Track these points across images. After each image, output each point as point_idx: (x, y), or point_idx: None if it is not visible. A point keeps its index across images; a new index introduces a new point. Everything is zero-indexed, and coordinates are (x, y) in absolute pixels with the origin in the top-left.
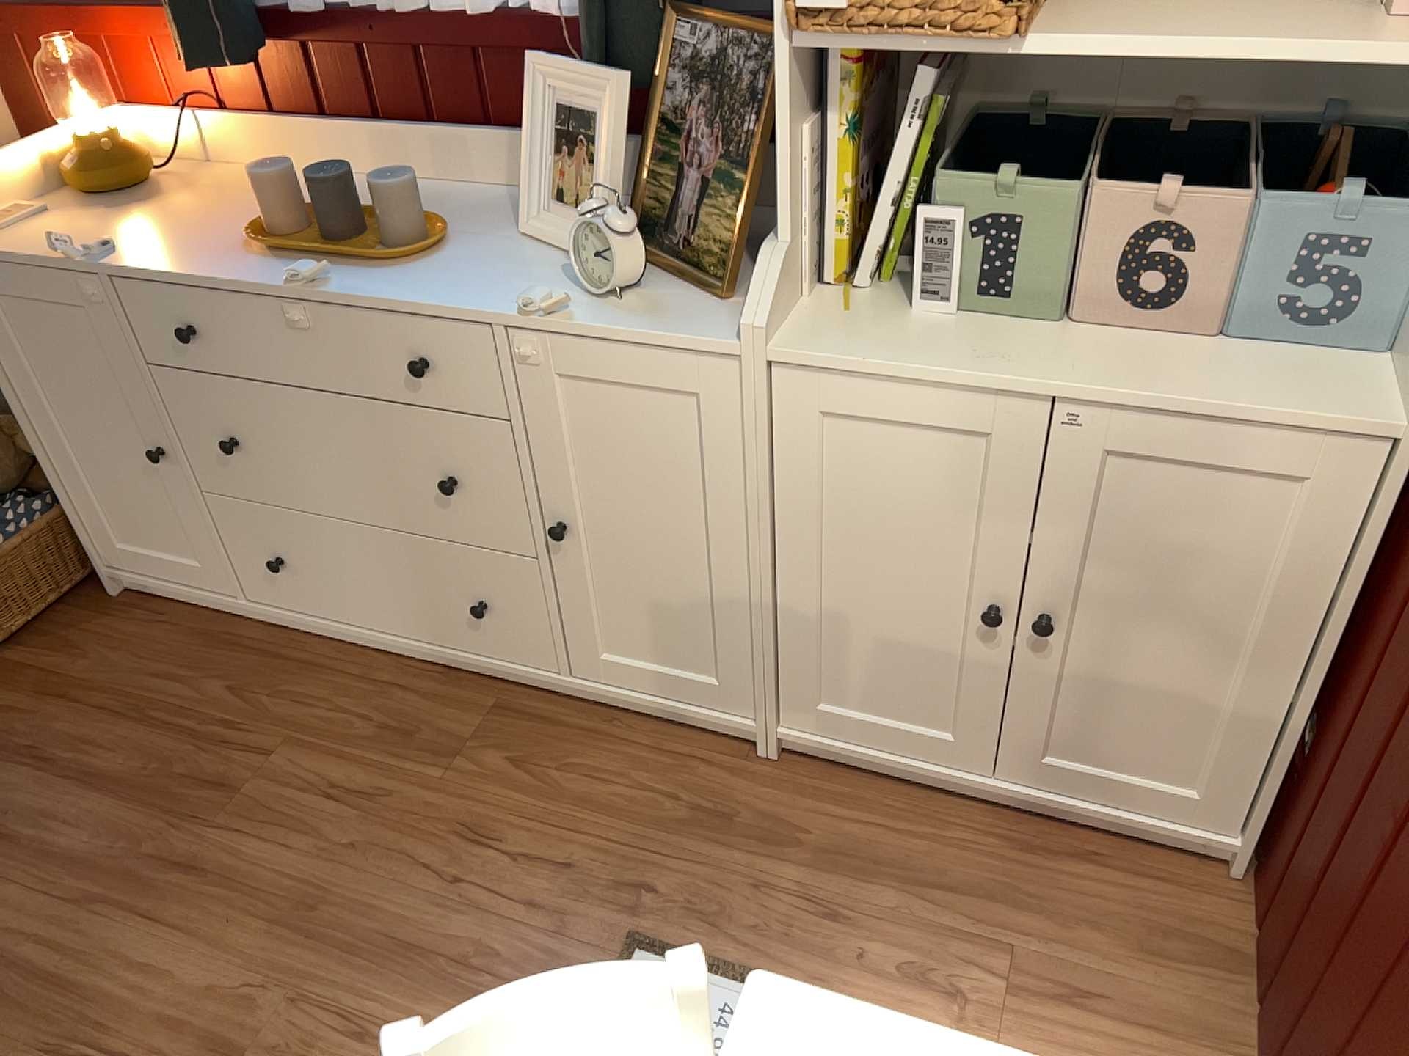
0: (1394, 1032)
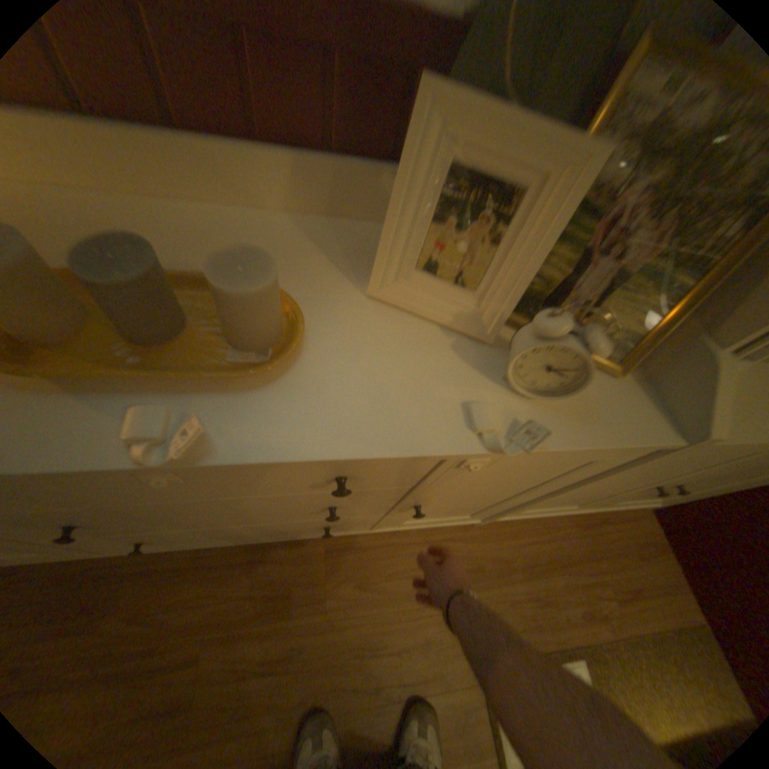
0: None
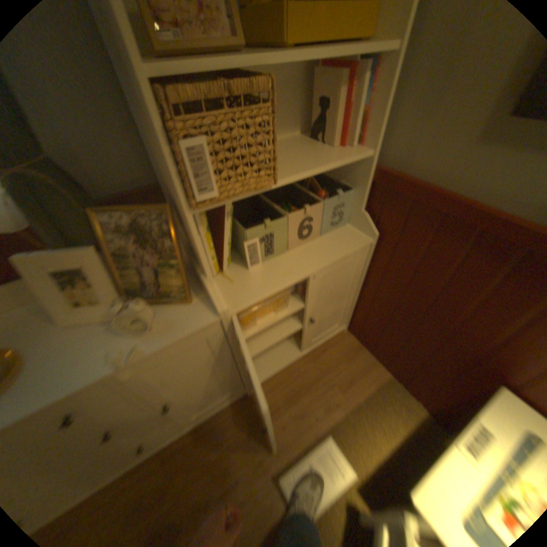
0: (443, 357)
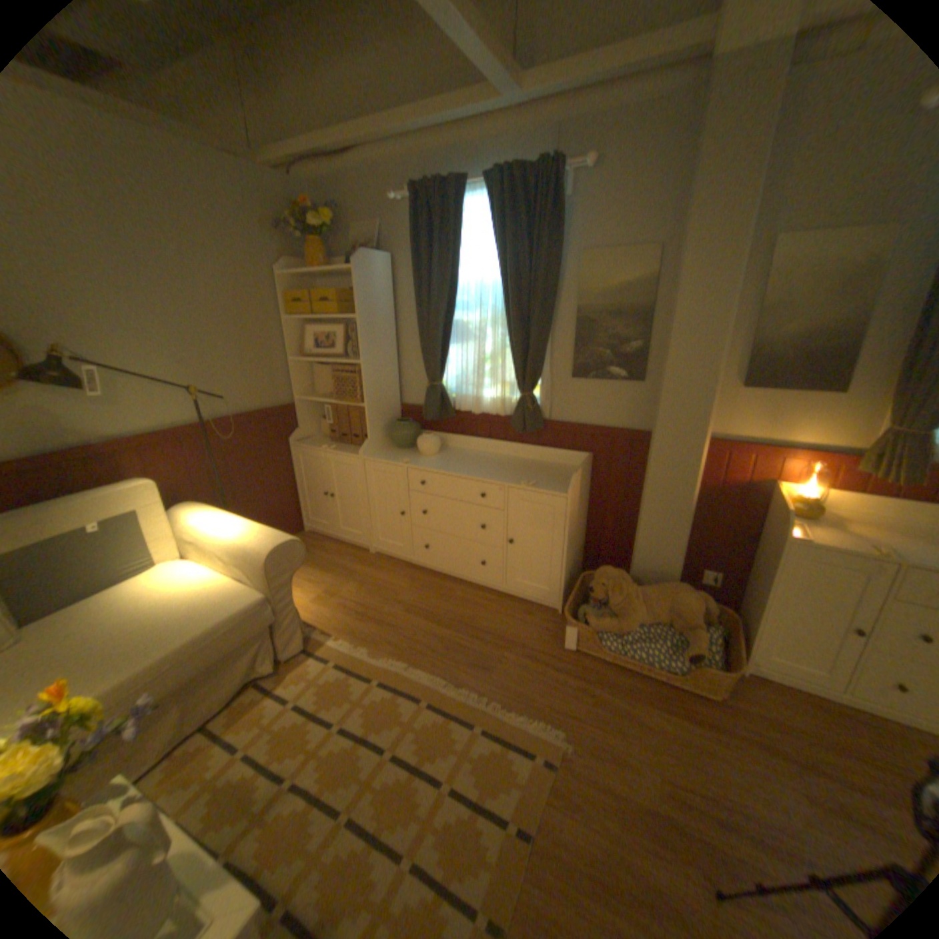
0: None
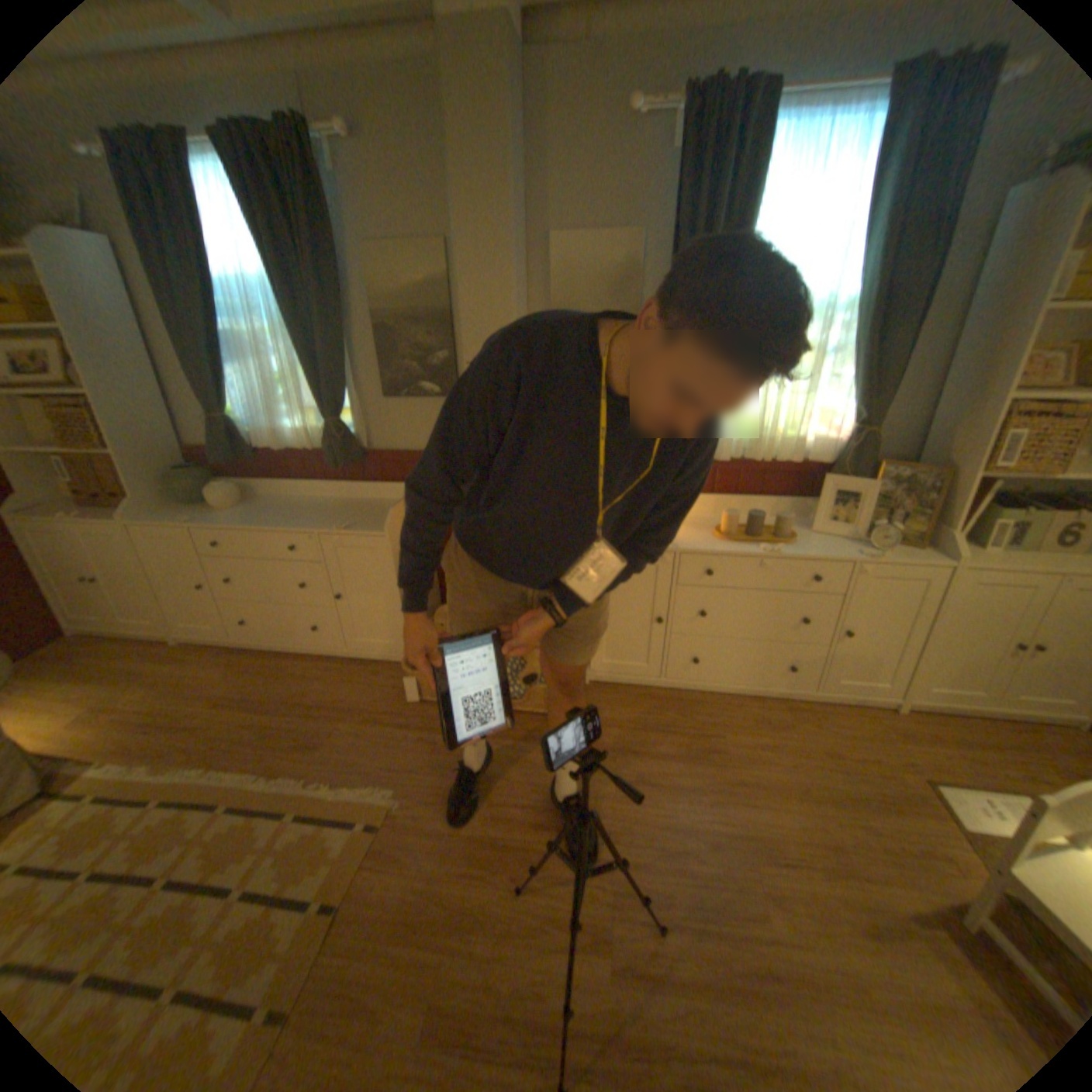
0: None
